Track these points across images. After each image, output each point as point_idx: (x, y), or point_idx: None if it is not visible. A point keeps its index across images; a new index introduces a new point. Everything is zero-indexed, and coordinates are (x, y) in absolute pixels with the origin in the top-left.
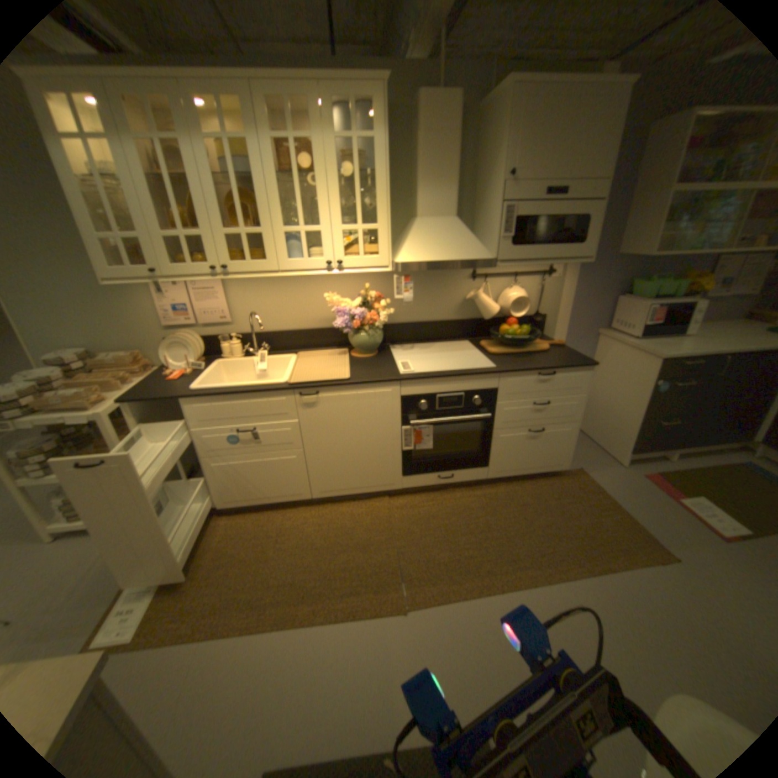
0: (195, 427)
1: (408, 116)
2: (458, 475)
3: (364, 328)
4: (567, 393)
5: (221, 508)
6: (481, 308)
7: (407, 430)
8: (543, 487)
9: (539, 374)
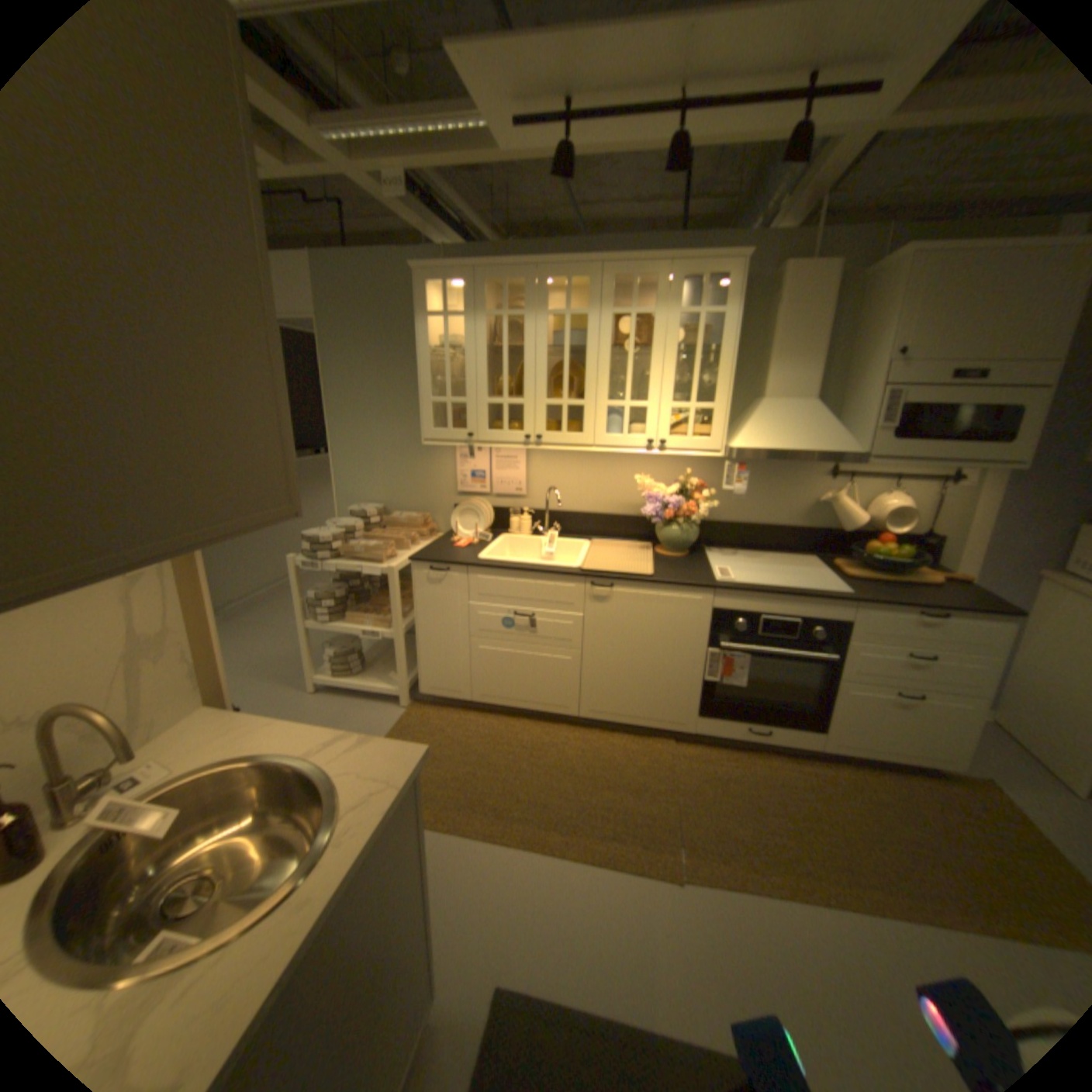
0: (475, 600)
1: (770, 286)
2: (781, 735)
3: (678, 520)
4: (971, 651)
5: (478, 701)
6: (842, 515)
7: (716, 655)
8: (918, 790)
9: (924, 614)
